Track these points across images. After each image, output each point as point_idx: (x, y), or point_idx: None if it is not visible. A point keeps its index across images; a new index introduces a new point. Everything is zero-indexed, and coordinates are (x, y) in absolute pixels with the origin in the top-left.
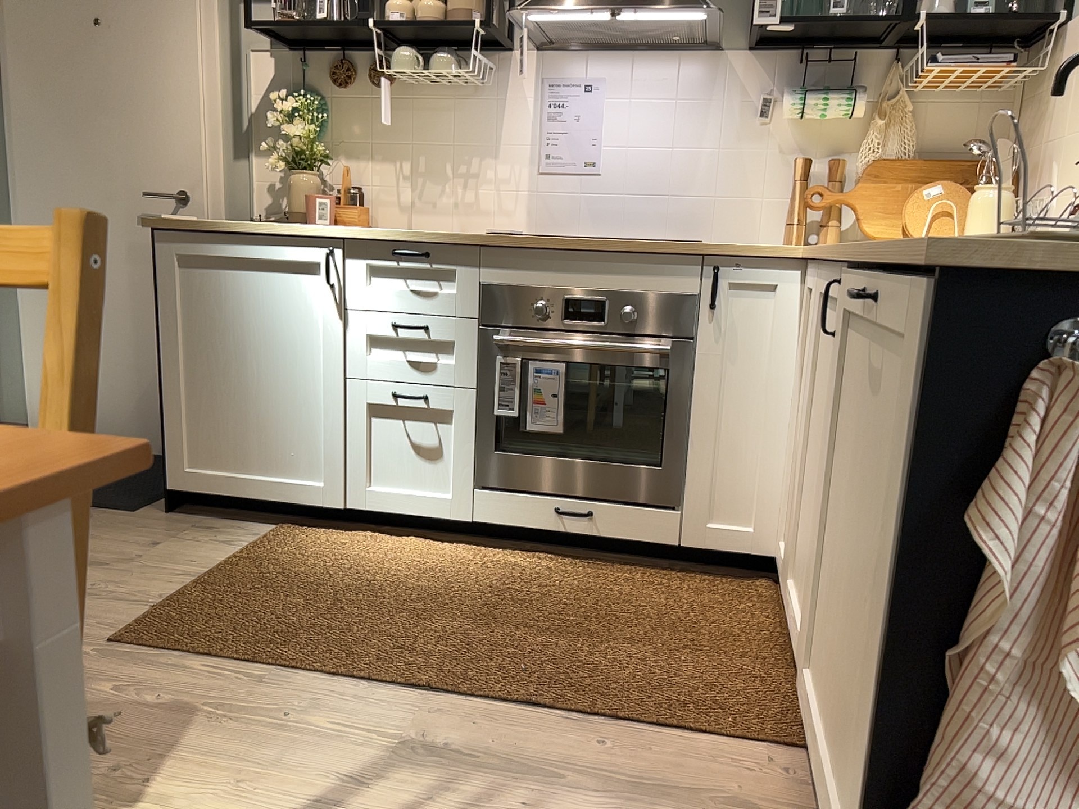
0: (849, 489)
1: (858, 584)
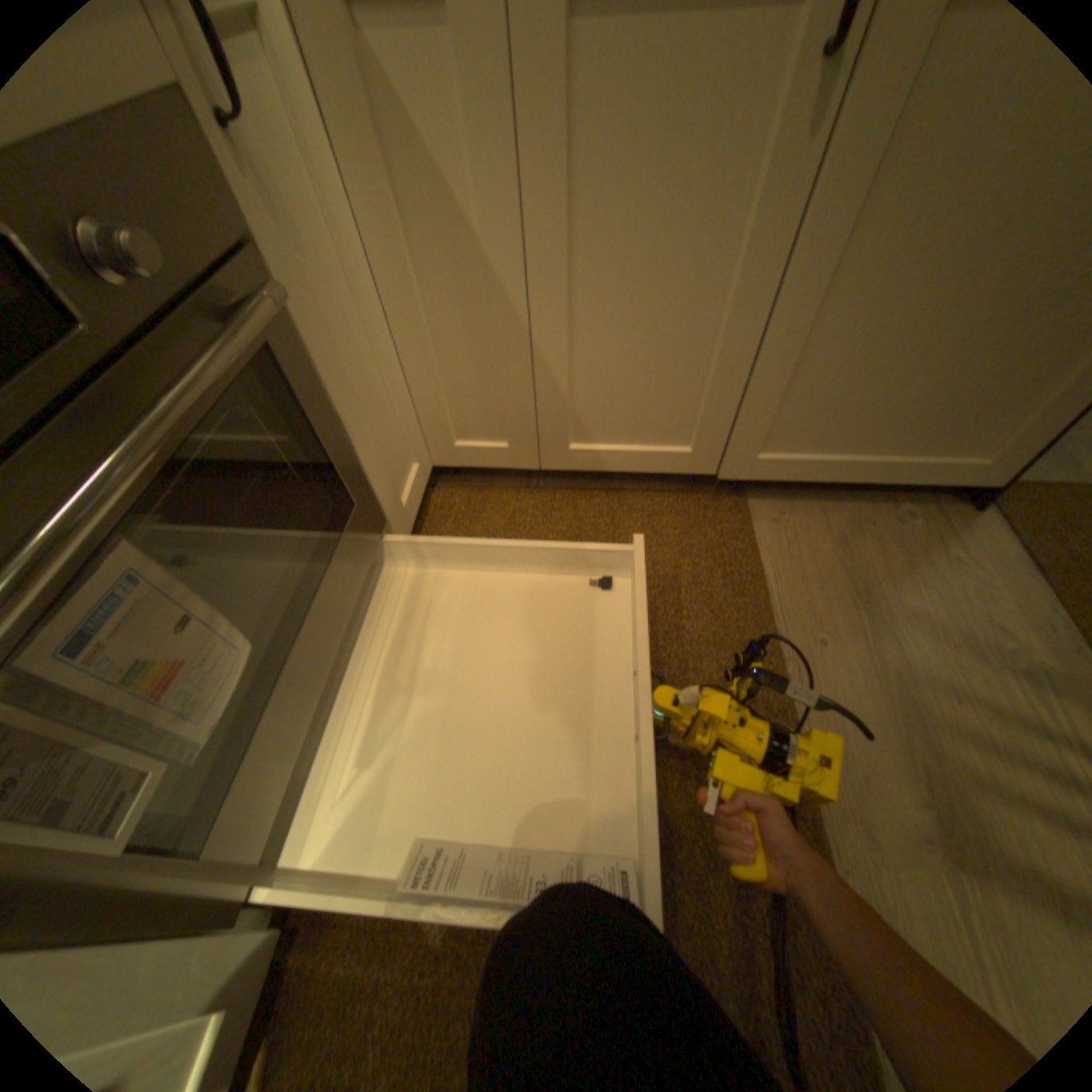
0: (887, 260)
1: (953, 326)
